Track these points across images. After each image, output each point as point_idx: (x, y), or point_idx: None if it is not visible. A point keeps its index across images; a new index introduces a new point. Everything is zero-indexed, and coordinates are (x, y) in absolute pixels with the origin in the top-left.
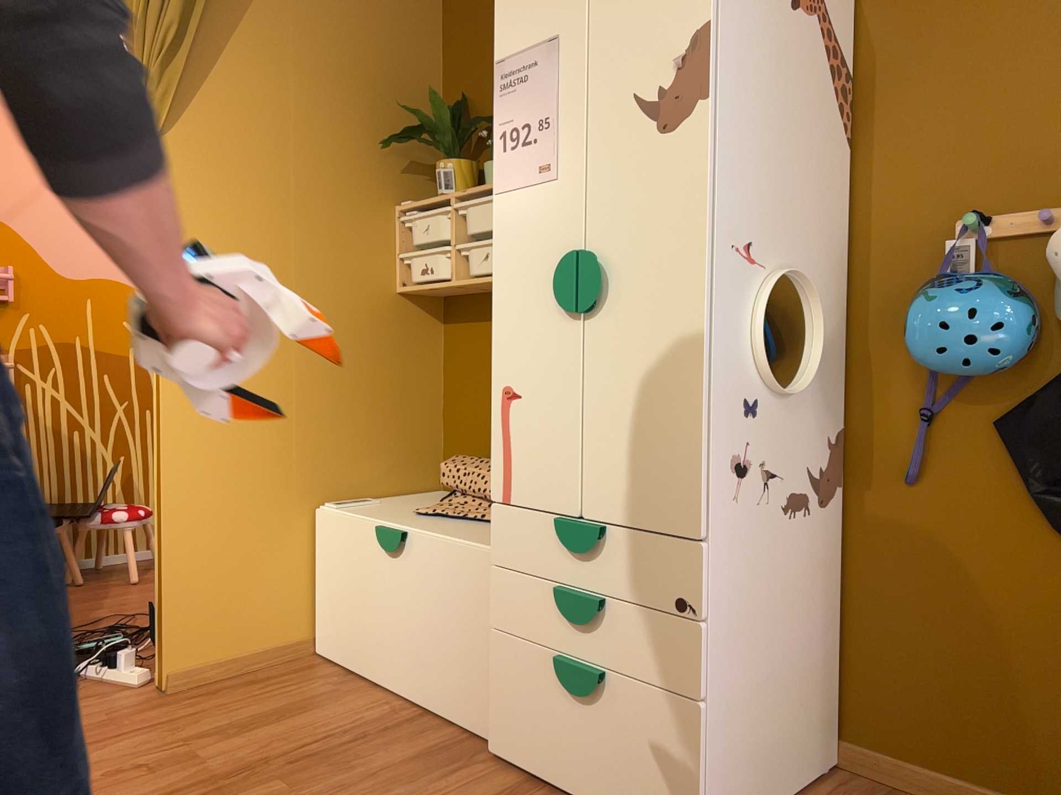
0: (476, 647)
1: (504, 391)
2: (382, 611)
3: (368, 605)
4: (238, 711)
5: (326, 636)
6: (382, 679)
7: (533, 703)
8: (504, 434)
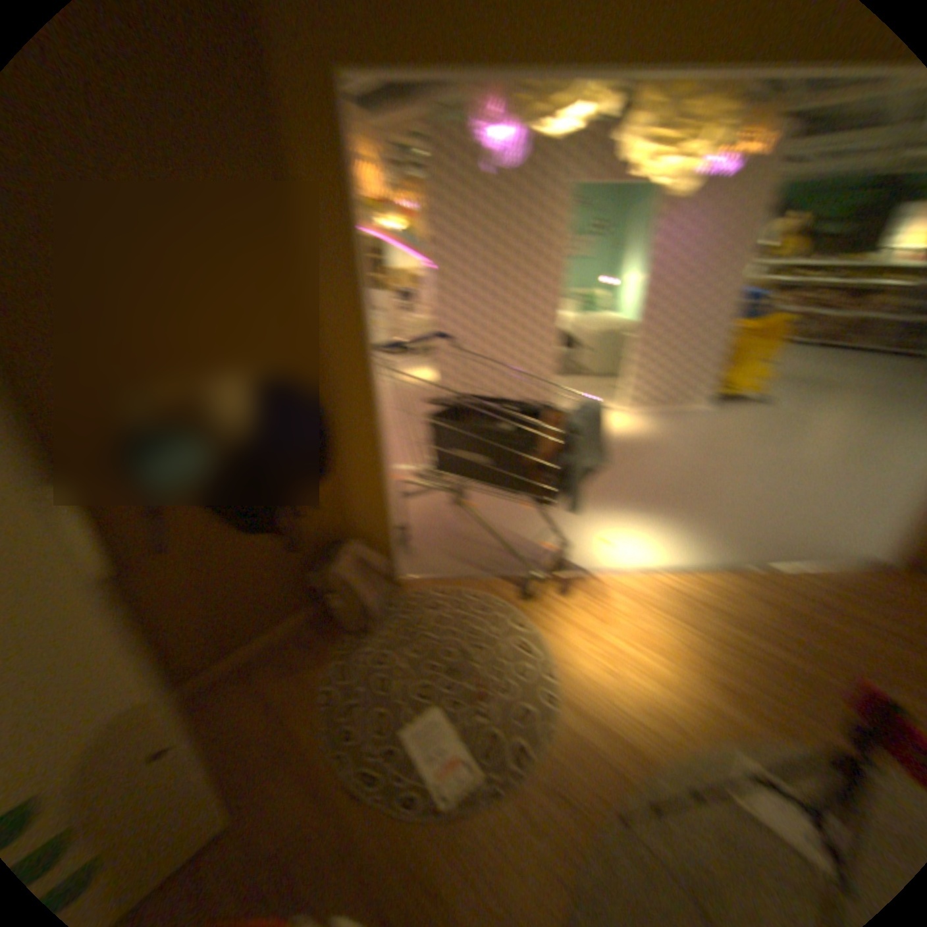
0: None
1: None
2: None
3: None
4: None
5: None
6: None
7: None
8: None
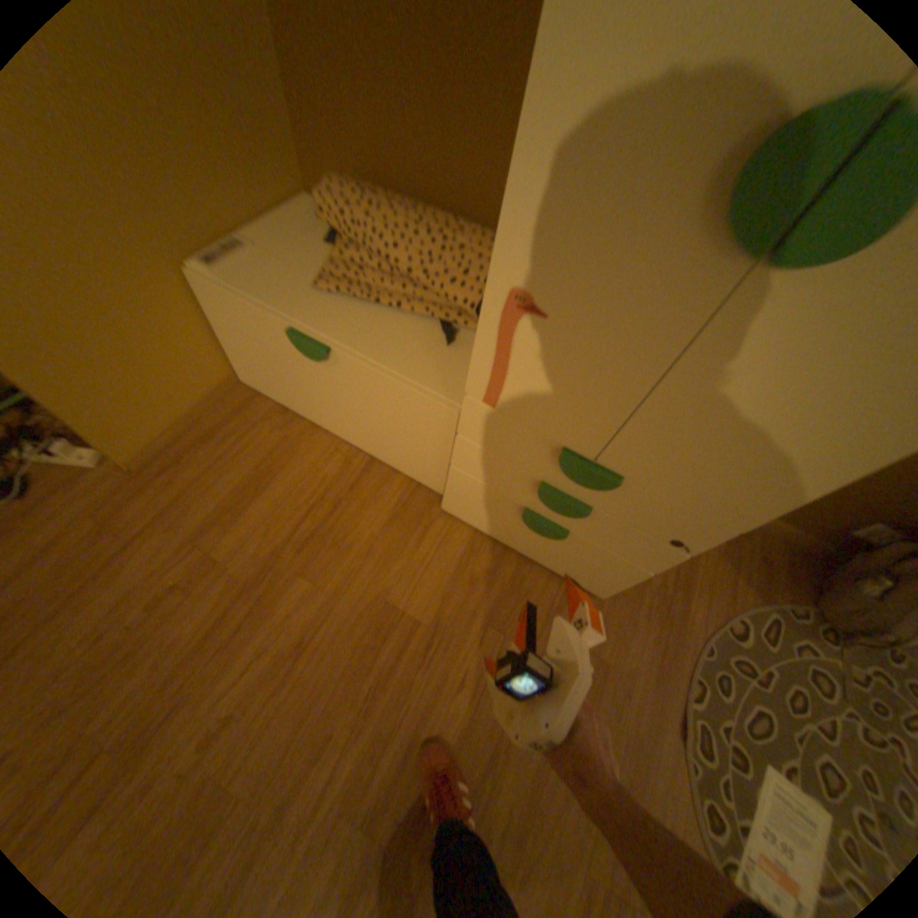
0: (425, 451)
1: (514, 296)
2: (312, 390)
3: (294, 380)
4: (218, 487)
5: (249, 378)
6: (323, 426)
7: (490, 512)
8: (500, 345)
